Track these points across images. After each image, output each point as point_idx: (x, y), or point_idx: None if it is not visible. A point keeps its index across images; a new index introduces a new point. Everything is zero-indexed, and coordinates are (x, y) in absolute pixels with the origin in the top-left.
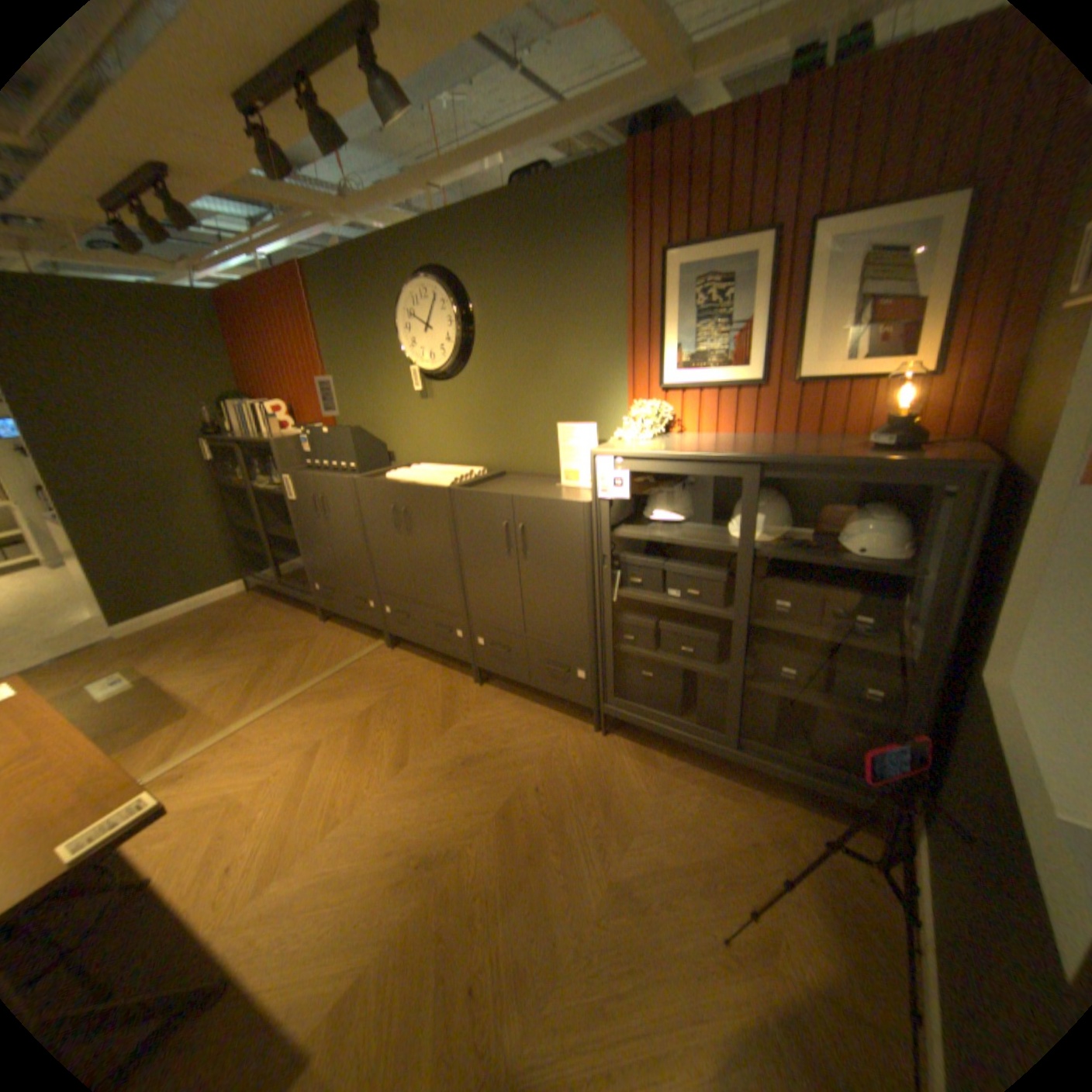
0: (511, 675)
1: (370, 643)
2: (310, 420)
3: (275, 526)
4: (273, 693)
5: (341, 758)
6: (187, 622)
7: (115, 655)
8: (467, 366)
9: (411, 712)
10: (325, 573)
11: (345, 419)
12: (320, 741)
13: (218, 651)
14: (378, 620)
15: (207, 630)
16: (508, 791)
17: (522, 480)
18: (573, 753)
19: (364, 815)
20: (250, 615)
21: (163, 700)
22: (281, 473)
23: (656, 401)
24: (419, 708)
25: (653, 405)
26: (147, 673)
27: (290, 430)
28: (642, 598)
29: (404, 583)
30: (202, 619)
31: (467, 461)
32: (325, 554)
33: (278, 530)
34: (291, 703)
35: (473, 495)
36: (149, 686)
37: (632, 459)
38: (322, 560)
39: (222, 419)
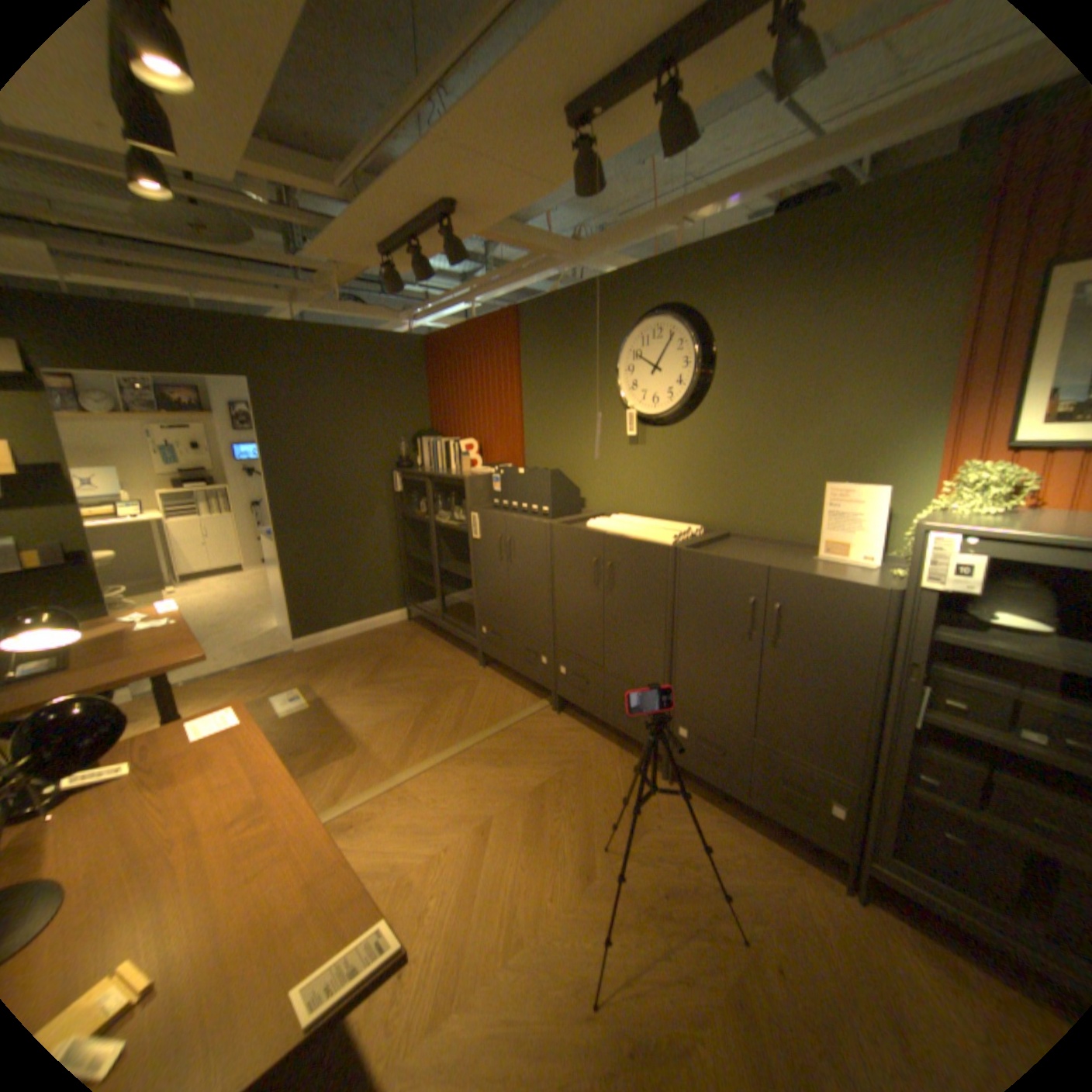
0: (722, 785)
1: (534, 701)
2: (498, 460)
3: (448, 562)
4: (438, 743)
5: (517, 848)
6: (356, 645)
7: (296, 669)
8: (694, 411)
9: (591, 803)
10: (497, 618)
11: (536, 461)
12: (492, 818)
13: (384, 682)
14: (549, 679)
15: (375, 657)
16: (741, 962)
17: (756, 545)
18: (824, 923)
19: (553, 942)
20: (413, 648)
21: (335, 728)
22: (469, 511)
23: (1005, 462)
24: (600, 799)
25: (1003, 466)
26: (322, 695)
27: (479, 469)
28: (974, 733)
29: (591, 645)
30: (370, 645)
31: (677, 516)
32: (500, 599)
33: (452, 566)
34: (458, 760)
35: (709, 559)
36: (324, 710)
37: (1004, 539)
38: (496, 604)
39: (415, 455)
